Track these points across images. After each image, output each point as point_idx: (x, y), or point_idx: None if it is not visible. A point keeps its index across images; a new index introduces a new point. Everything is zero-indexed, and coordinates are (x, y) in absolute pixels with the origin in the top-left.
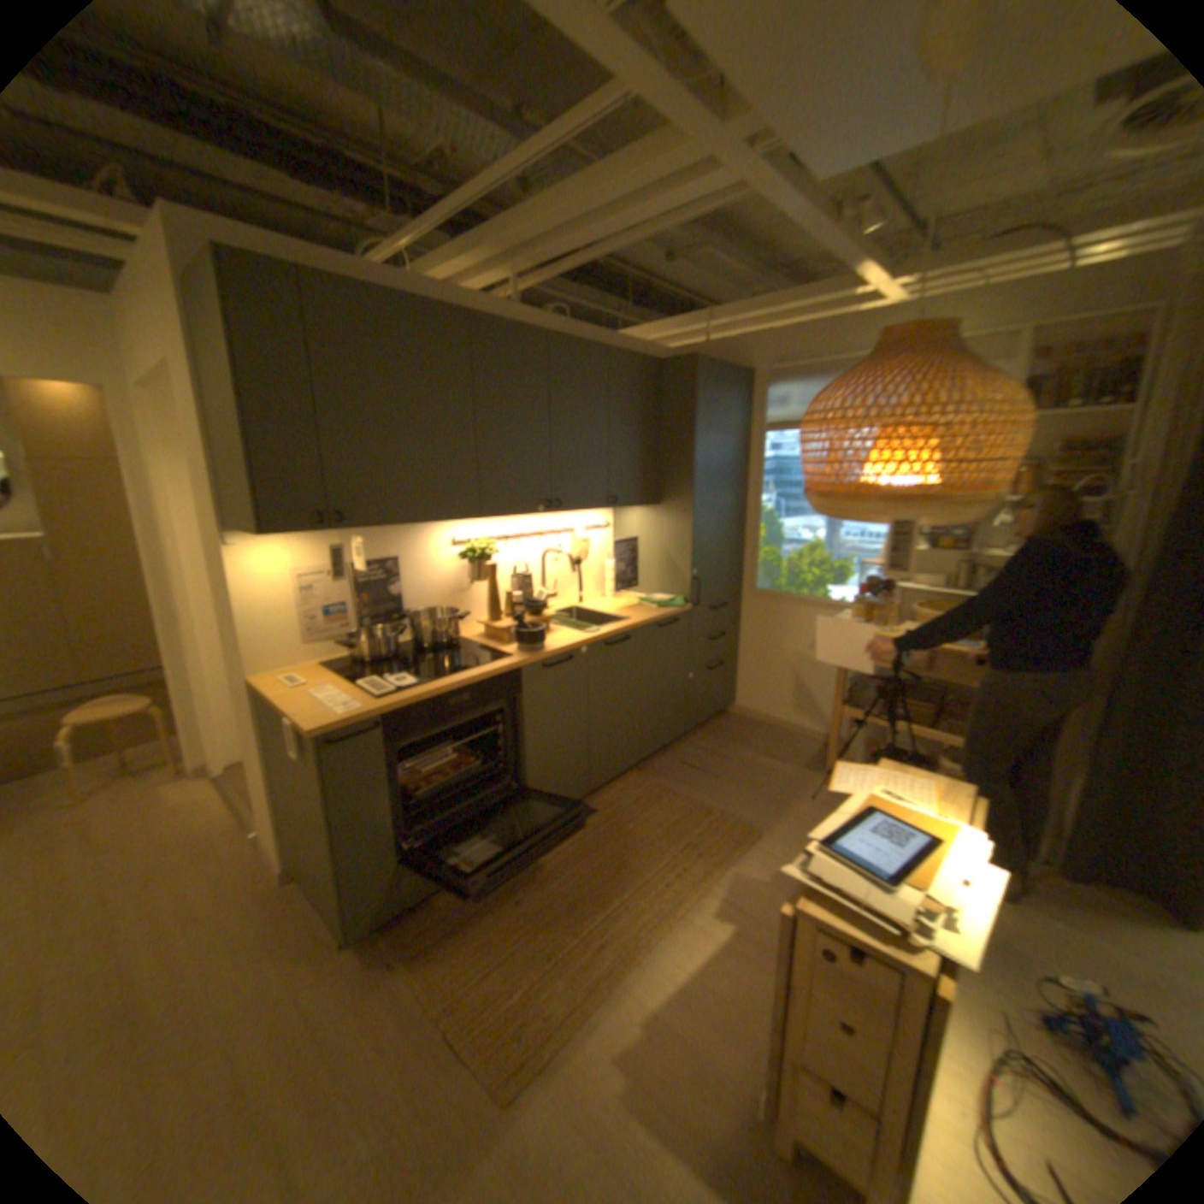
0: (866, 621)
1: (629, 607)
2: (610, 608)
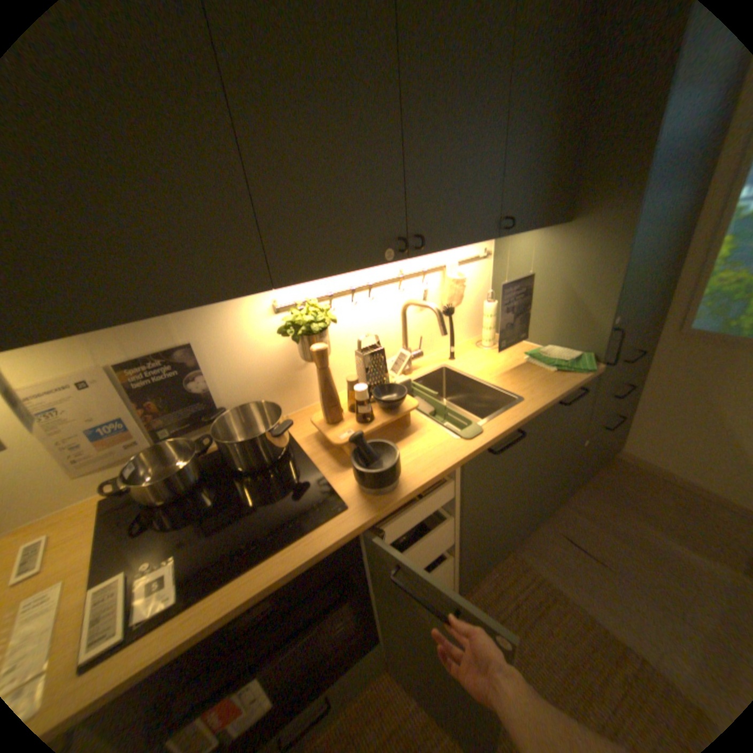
0: None
1: (515, 367)
2: (490, 368)
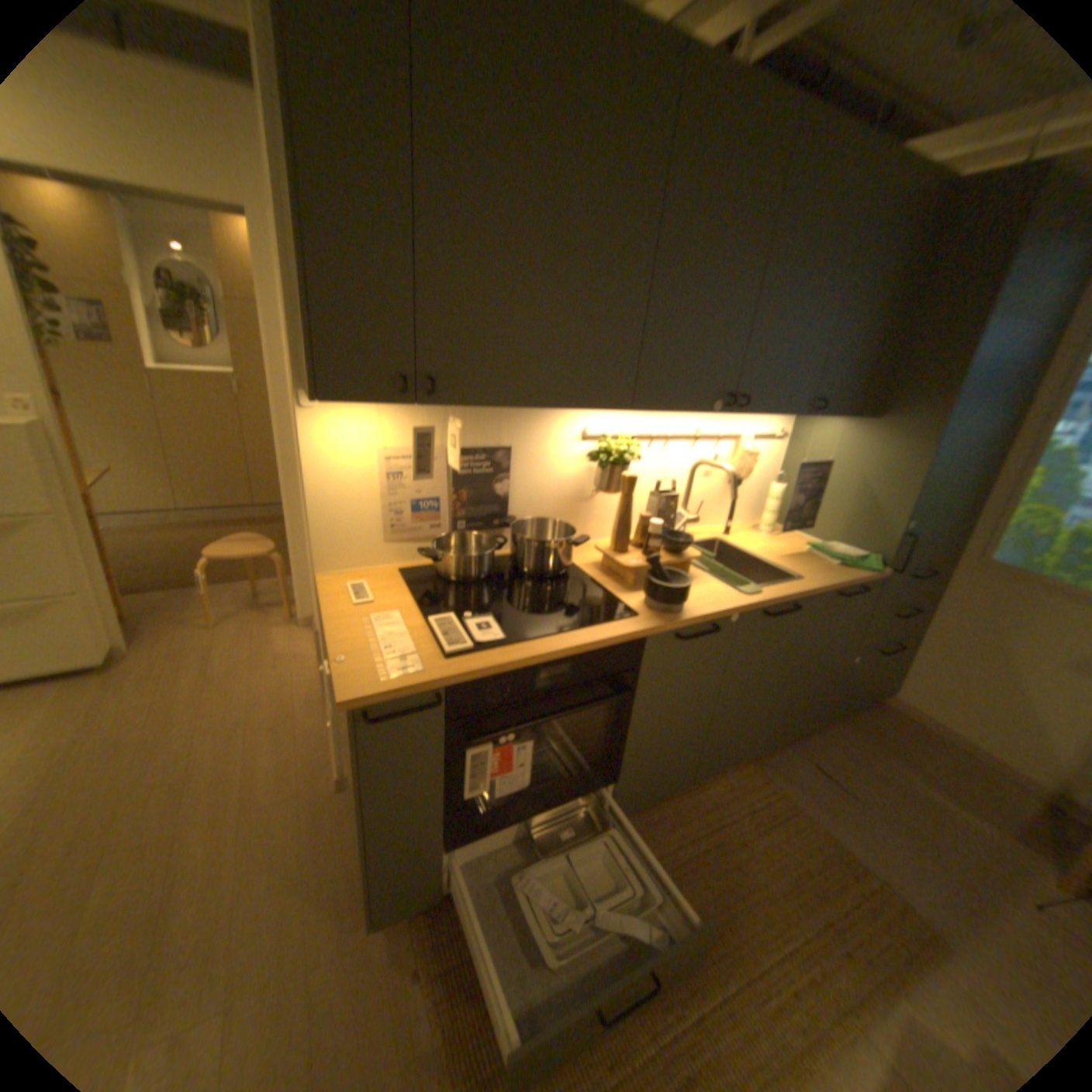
0: None
1: (795, 554)
2: (768, 550)
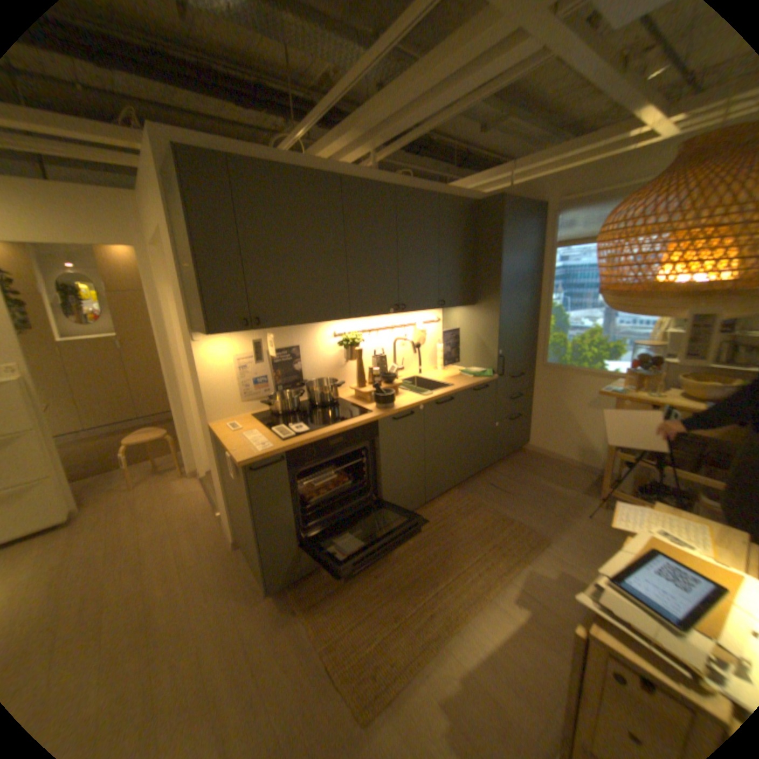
0: (637, 388)
1: (452, 376)
2: (439, 377)
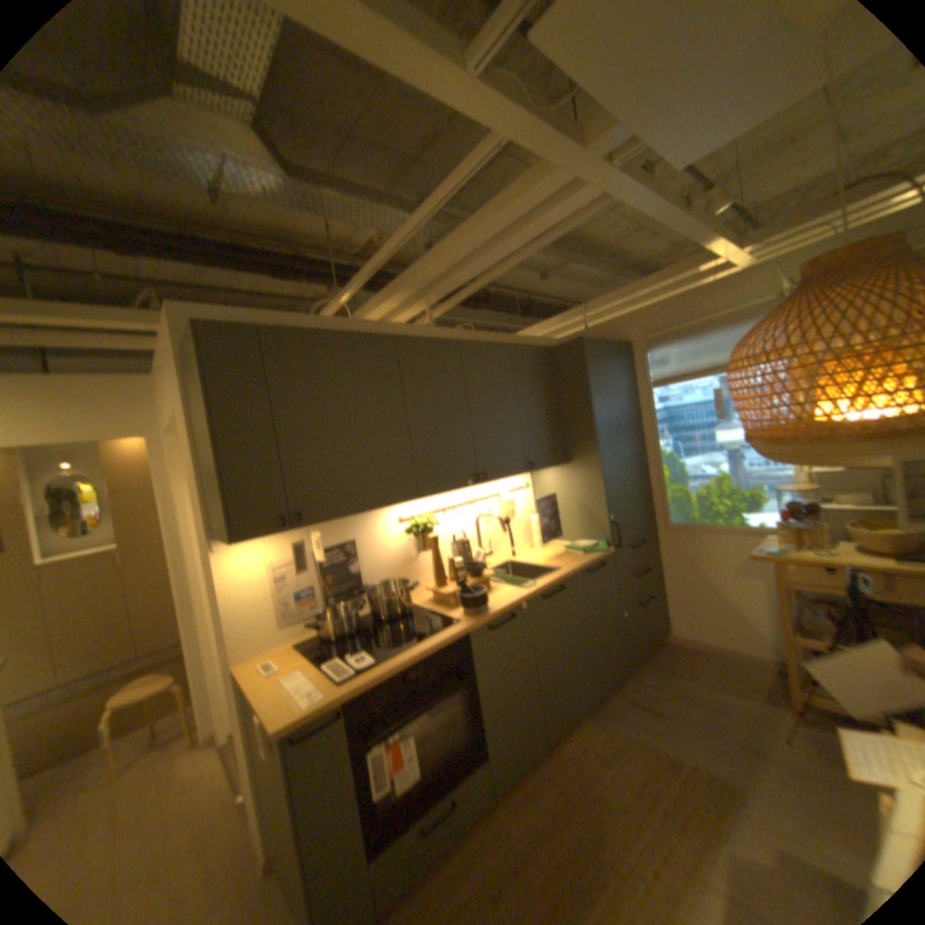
0: (795, 546)
1: (556, 555)
2: (539, 558)
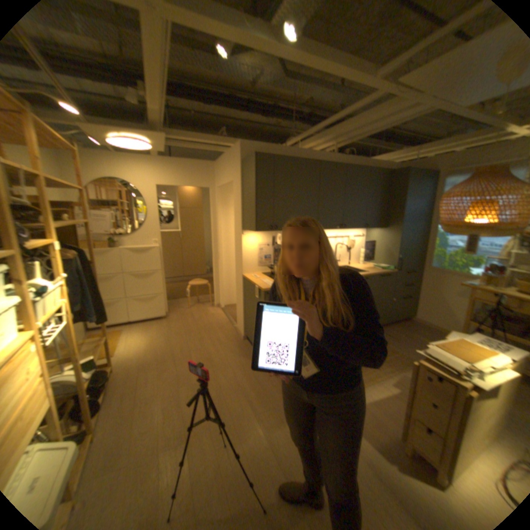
0: (488, 284)
1: (369, 268)
2: (361, 267)
